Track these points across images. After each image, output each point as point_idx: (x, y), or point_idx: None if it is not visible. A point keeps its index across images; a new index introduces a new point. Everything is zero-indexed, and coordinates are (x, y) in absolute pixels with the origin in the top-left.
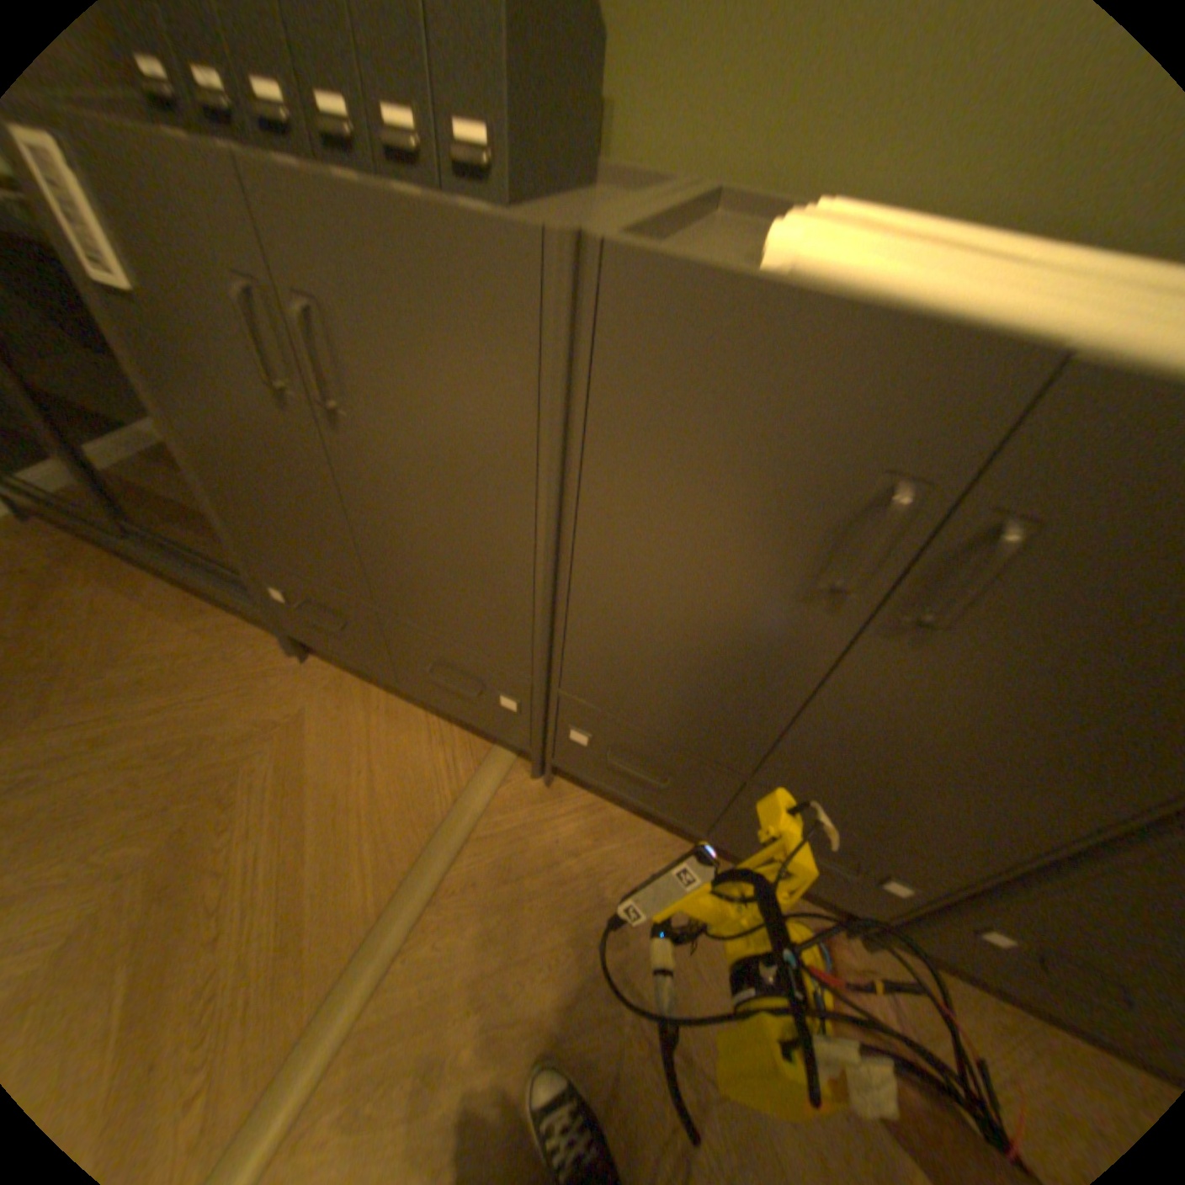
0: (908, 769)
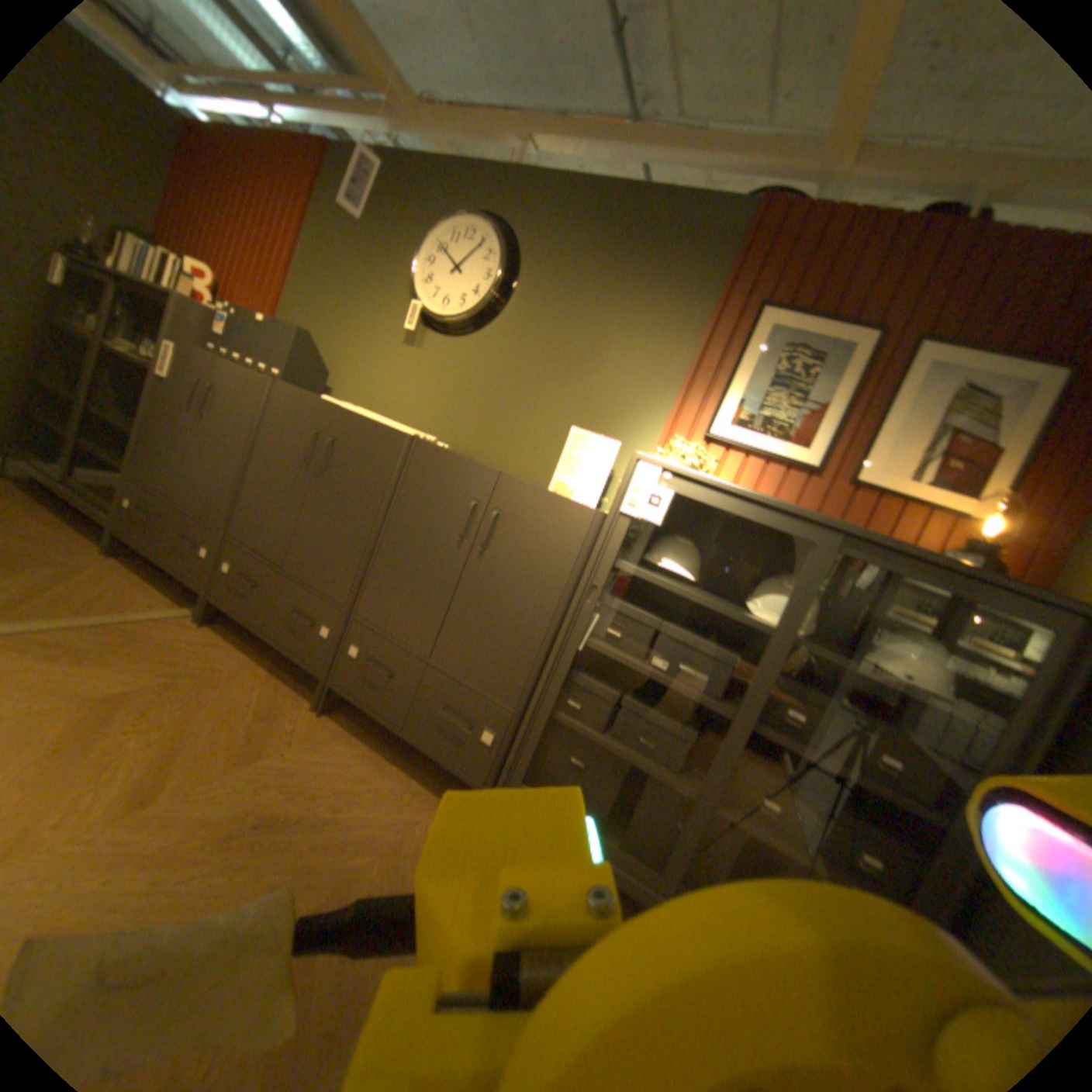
0: (325, 537)
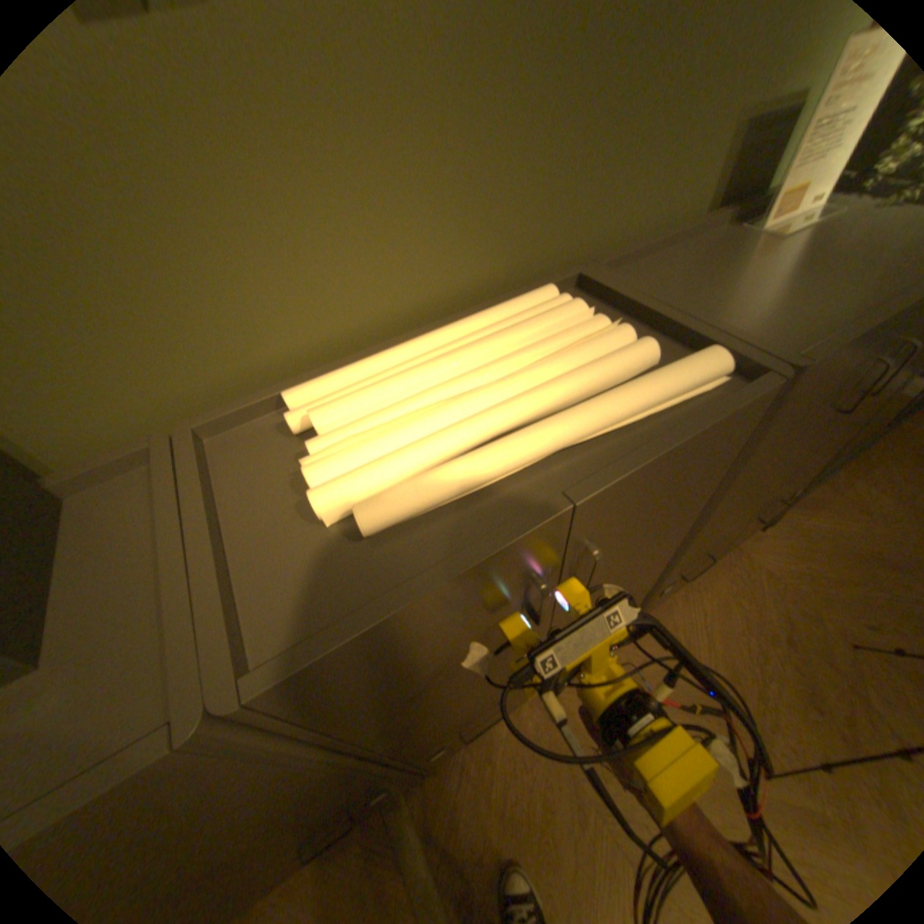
0: None
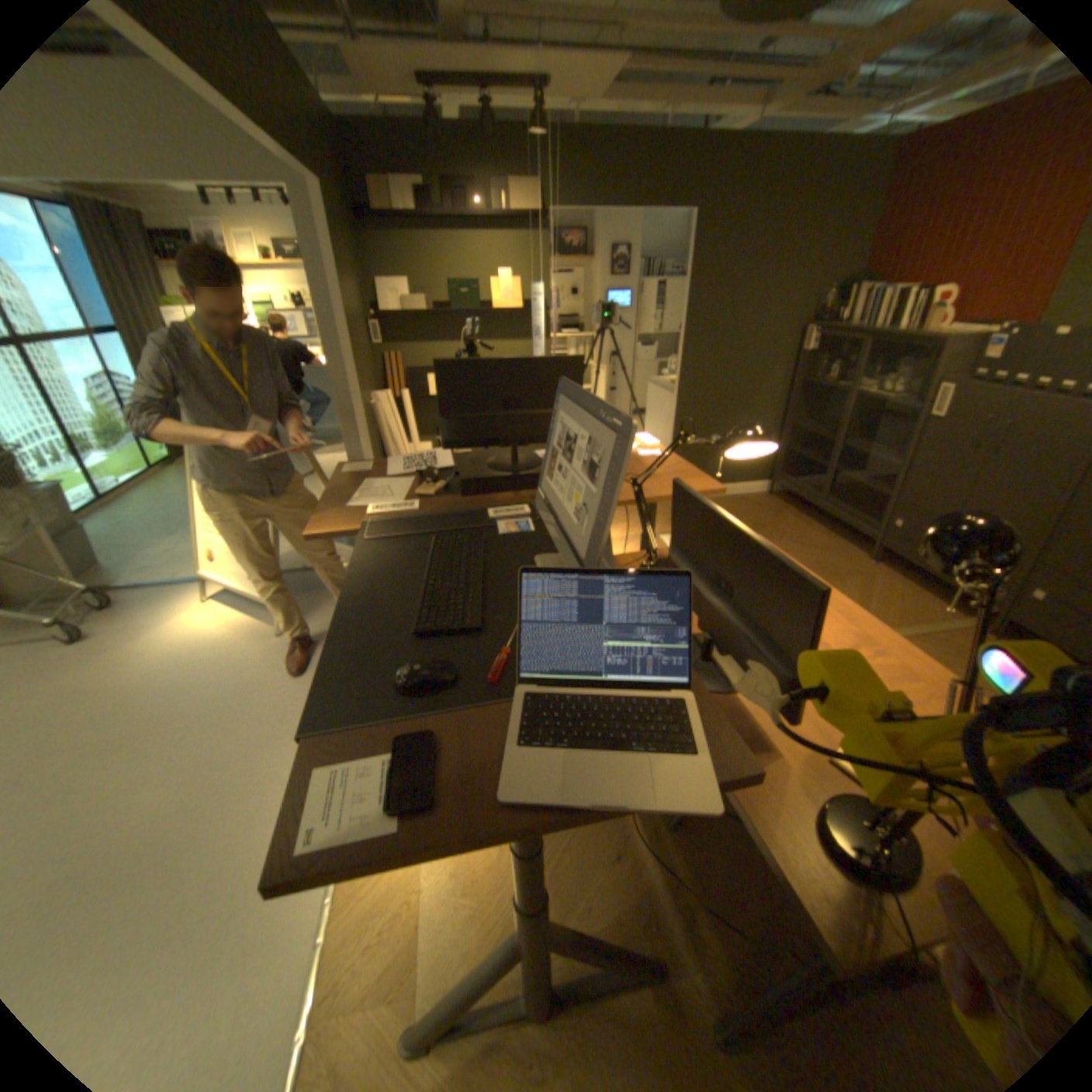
0: None
